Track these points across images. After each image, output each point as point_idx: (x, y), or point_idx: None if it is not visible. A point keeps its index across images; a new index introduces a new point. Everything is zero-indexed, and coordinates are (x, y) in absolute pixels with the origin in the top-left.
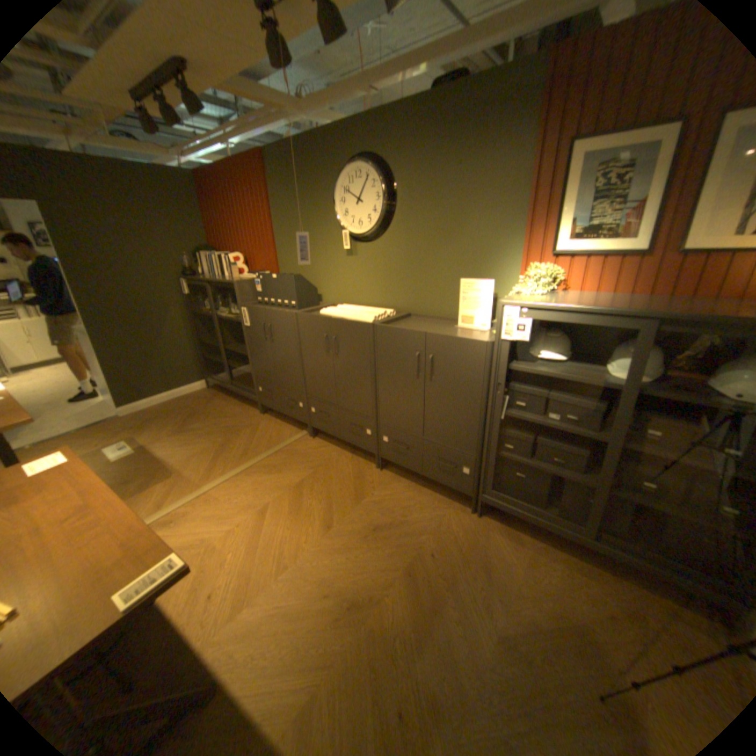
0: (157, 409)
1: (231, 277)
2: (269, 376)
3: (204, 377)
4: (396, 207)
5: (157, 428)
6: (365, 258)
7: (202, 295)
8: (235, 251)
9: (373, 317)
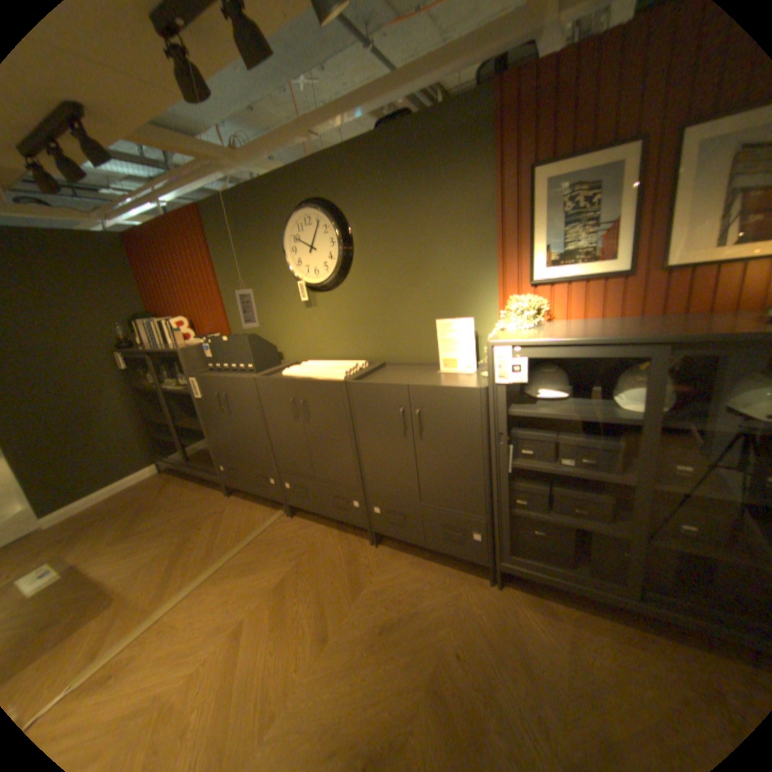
0: (93, 511)
1: (174, 344)
2: (230, 452)
3: (153, 461)
4: (354, 251)
5: (94, 537)
6: (326, 308)
7: (143, 367)
8: (178, 314)
9: (344, 372)
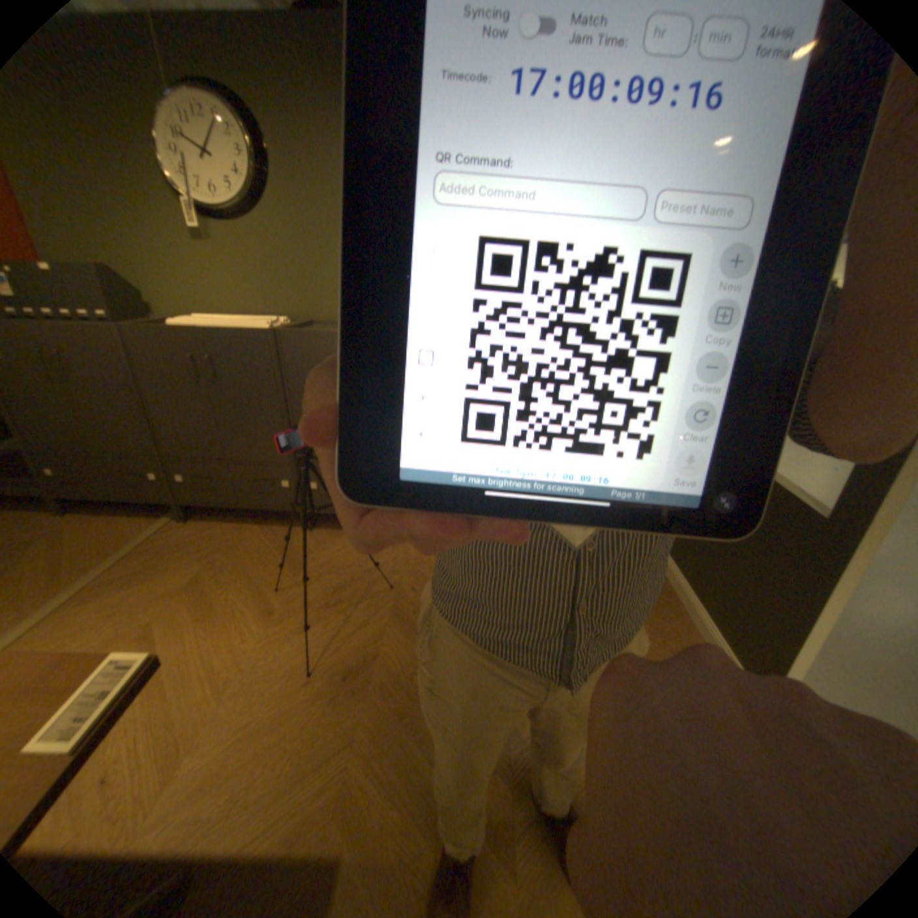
0: None
1: None
2: (70, 442)
3: None
4: (269, 168)
5: None
6: (227, 242)
7: None
8: None
9: (266, 321)
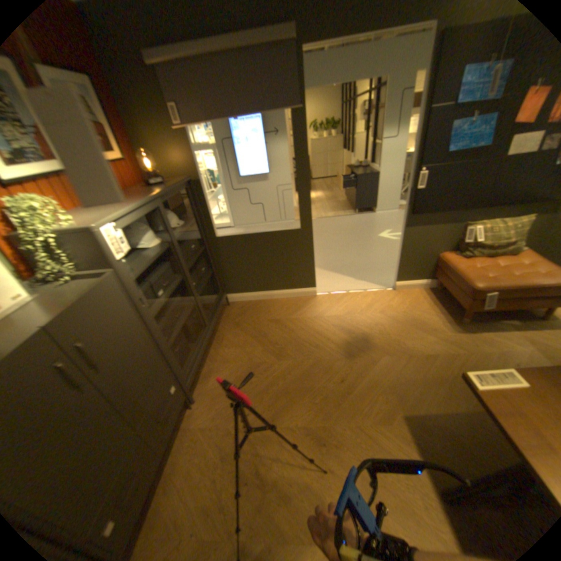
0: None
1: None
2: None
3: None
4: None
5: None
6: None
7: None
8: None
9: None
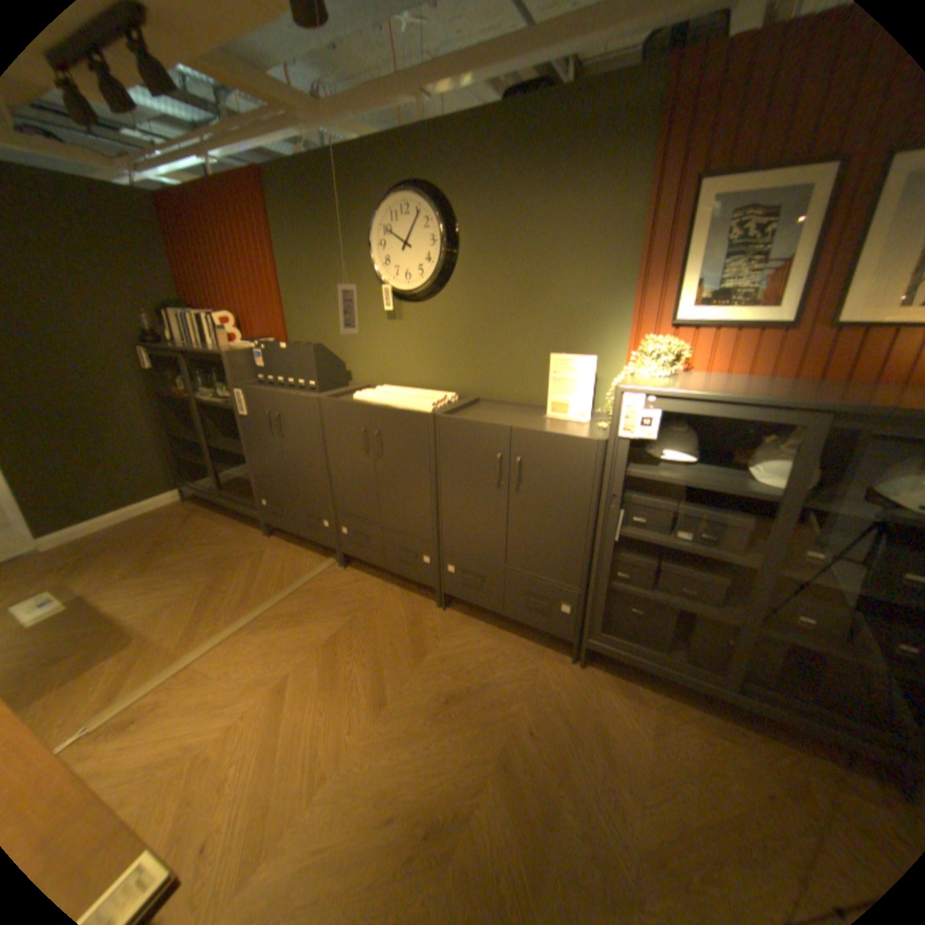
0: (102, 537)
1: (215, 345)
2: (277, 484)
3: (176, 485)
4: (458, 256)
5: (104, 567)
6: (414, 324)
7: (171, 370)
8: (221, 308)
9: (431, 403)
